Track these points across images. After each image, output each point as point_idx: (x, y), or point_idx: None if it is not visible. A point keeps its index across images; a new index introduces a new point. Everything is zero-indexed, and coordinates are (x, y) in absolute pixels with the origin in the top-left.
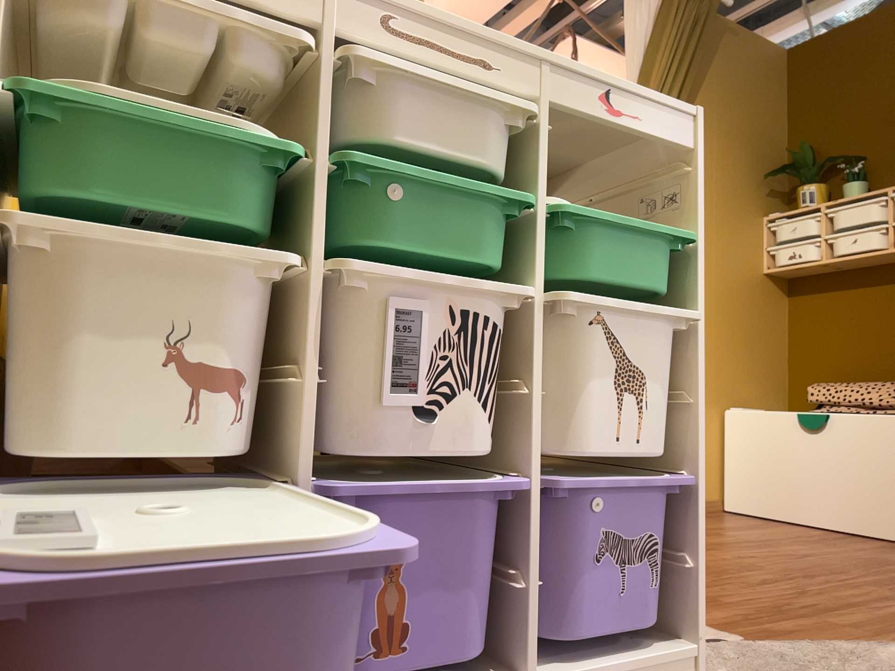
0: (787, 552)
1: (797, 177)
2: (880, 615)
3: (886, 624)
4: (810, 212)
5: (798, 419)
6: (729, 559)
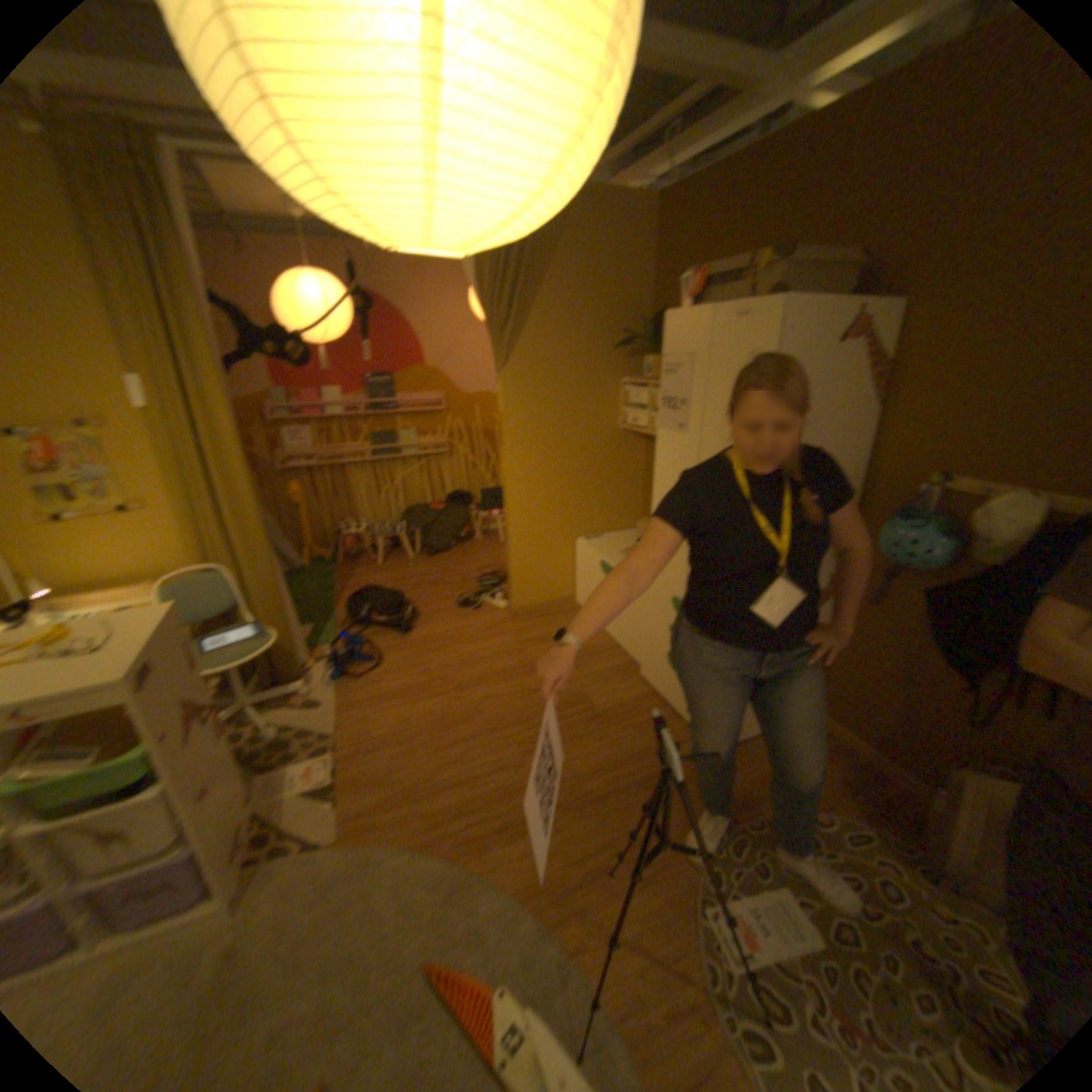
0: (525, 694)
1: (647, 346)
2: (458, 809)
3: (446, 823)
4: (649, 385)
5: (600, 570)
6: (469, 711)
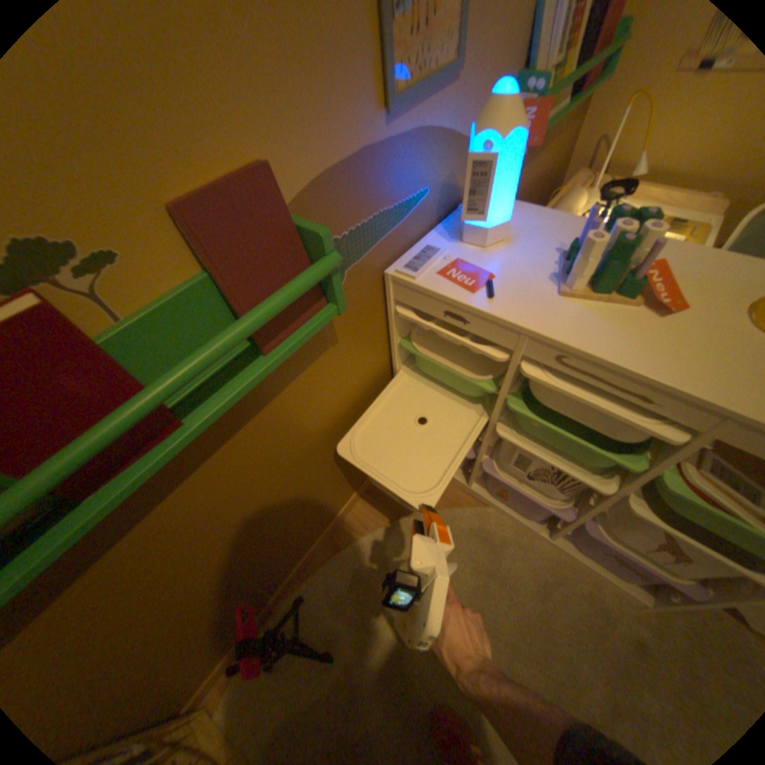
0: None
1: None
2: None
3: None
4: None
5: None
6: None
